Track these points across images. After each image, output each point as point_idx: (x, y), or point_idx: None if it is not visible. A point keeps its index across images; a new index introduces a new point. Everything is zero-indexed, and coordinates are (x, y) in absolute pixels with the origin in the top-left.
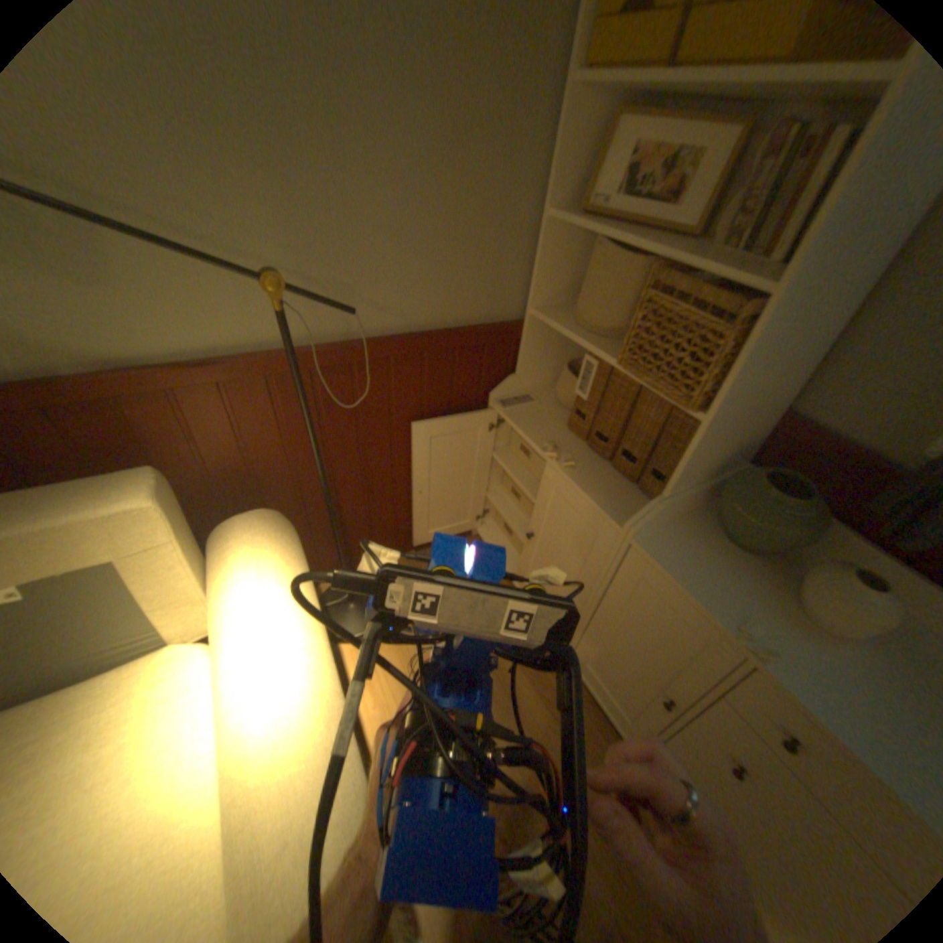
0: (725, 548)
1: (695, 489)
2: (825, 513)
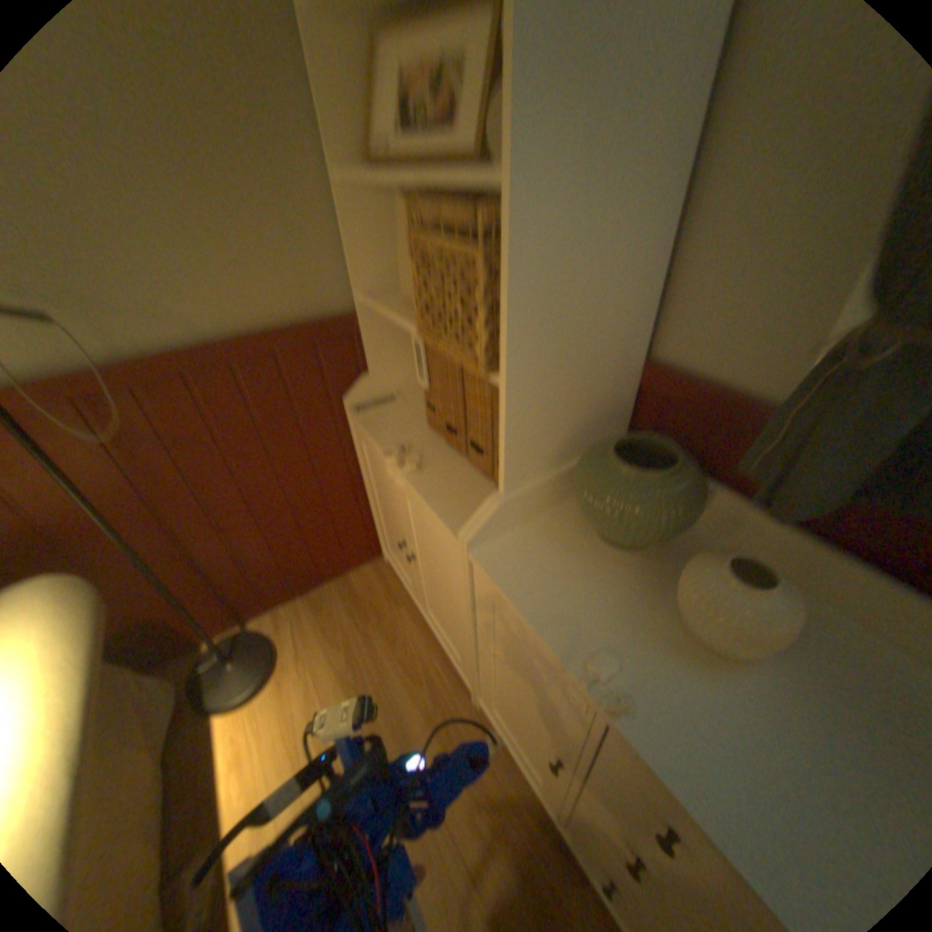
0: (591, 548)
1: (544, 475)
2: (692, 484)
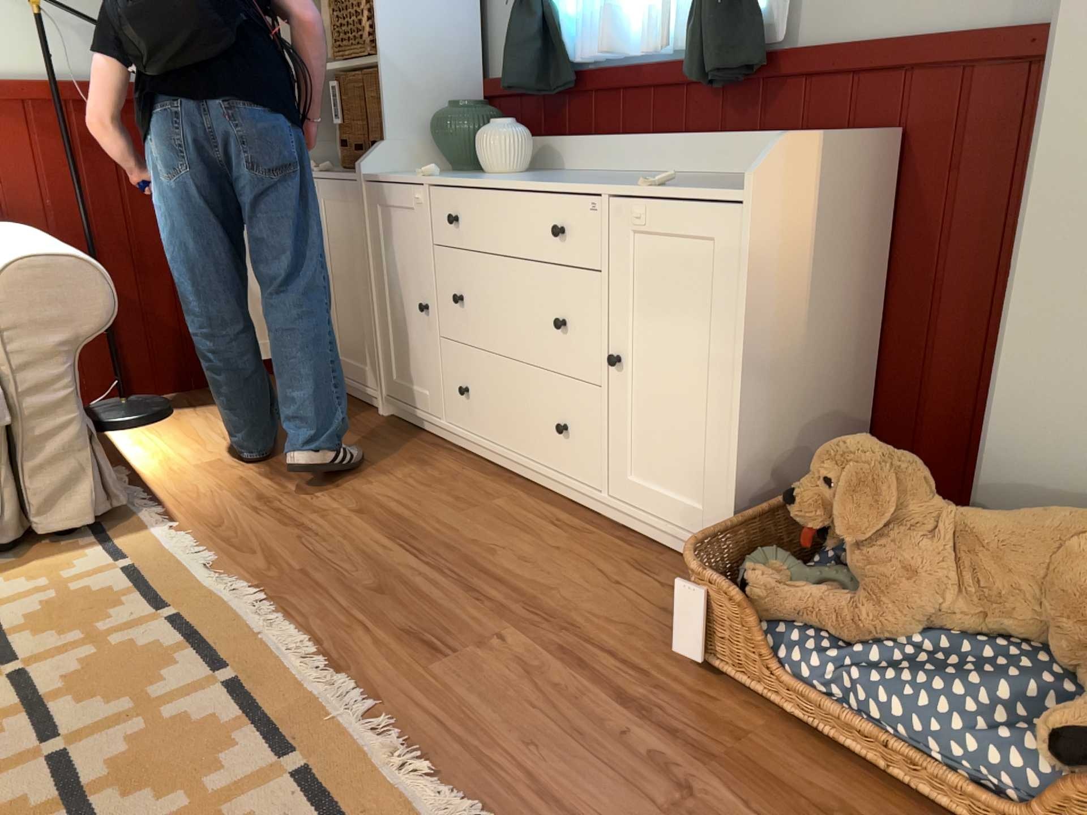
0: (441, 173)
1: (413, 141)
2: (484, 111)
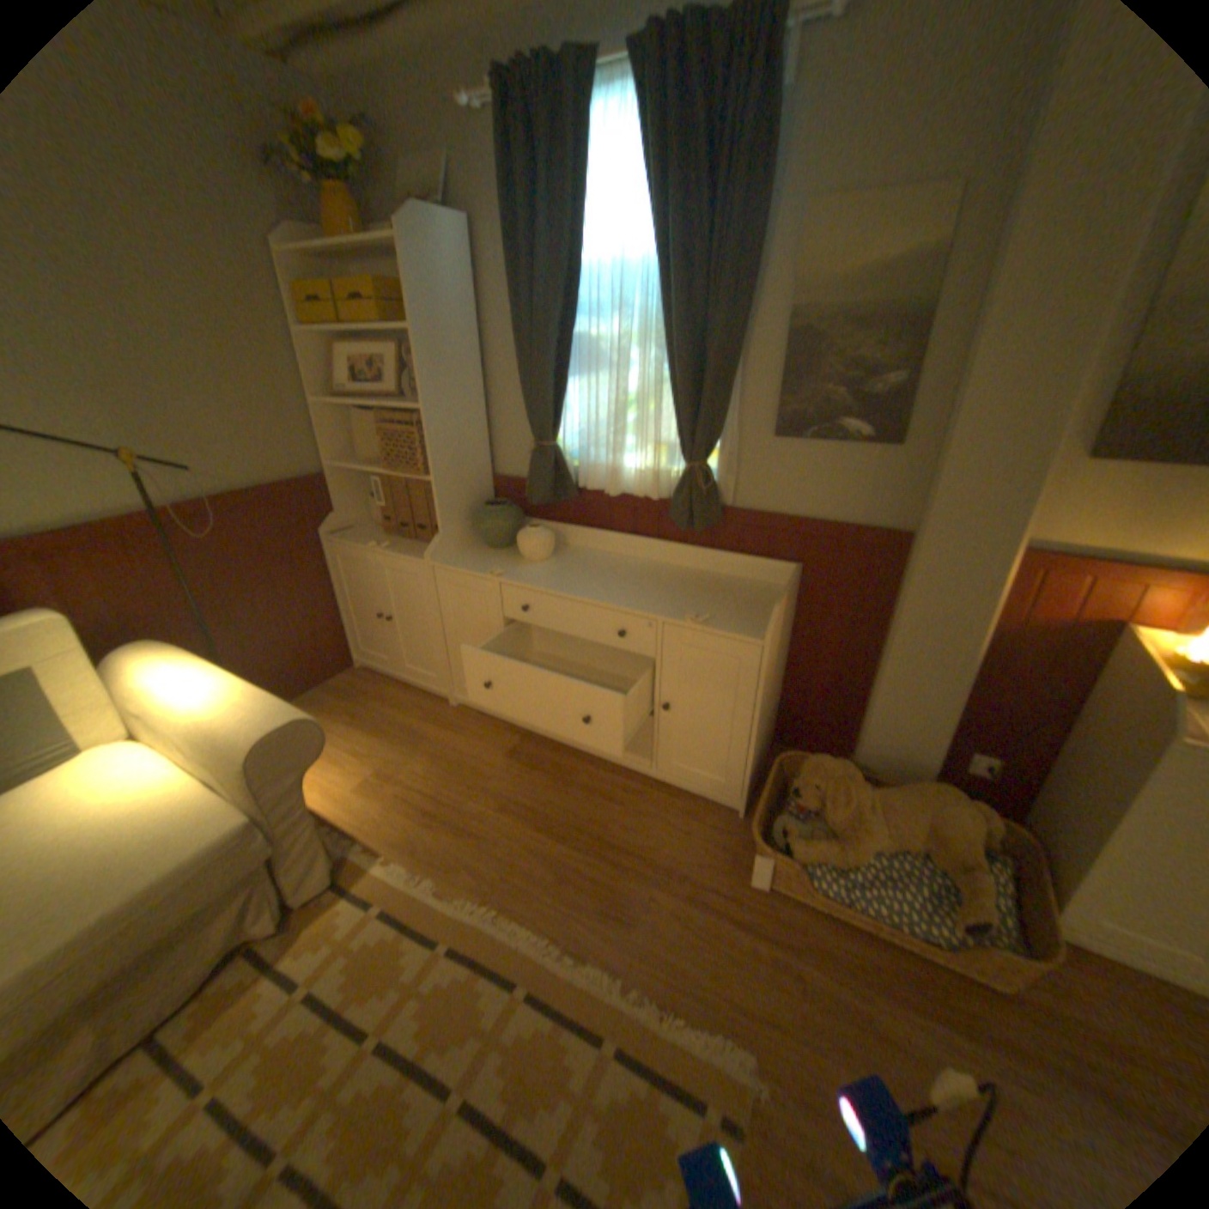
0: (486, 552)
1: (458, 527)
2: (513, 511)
